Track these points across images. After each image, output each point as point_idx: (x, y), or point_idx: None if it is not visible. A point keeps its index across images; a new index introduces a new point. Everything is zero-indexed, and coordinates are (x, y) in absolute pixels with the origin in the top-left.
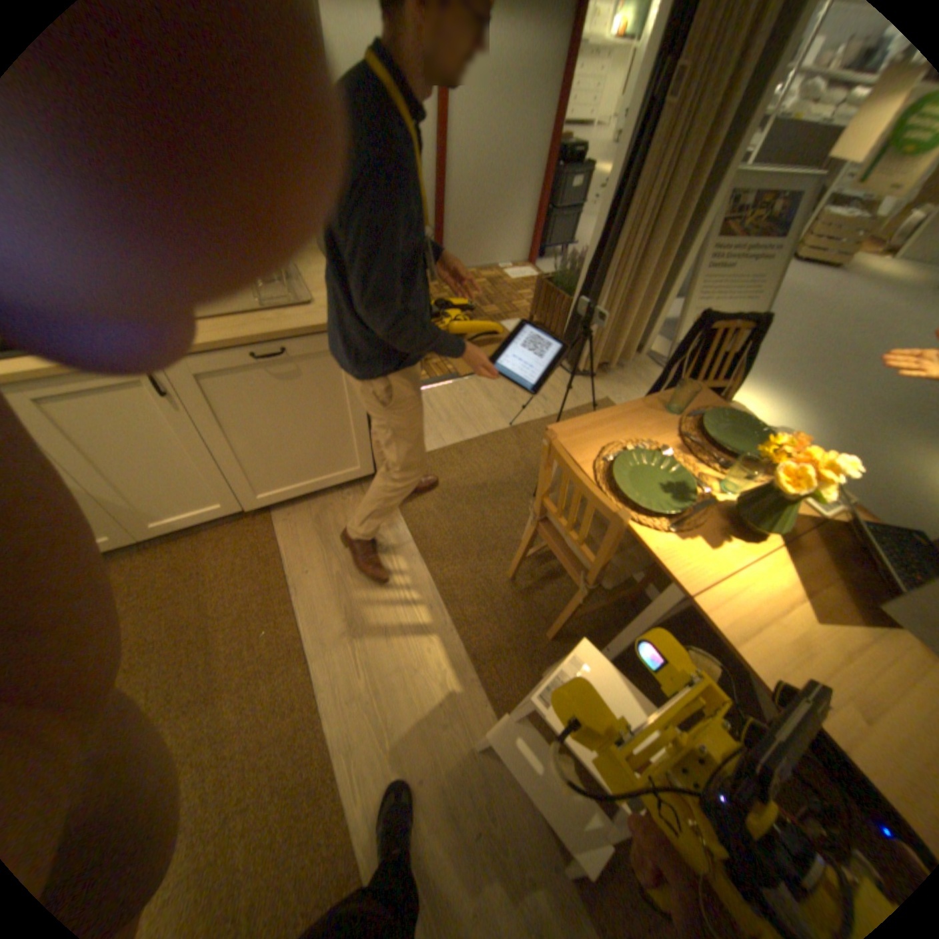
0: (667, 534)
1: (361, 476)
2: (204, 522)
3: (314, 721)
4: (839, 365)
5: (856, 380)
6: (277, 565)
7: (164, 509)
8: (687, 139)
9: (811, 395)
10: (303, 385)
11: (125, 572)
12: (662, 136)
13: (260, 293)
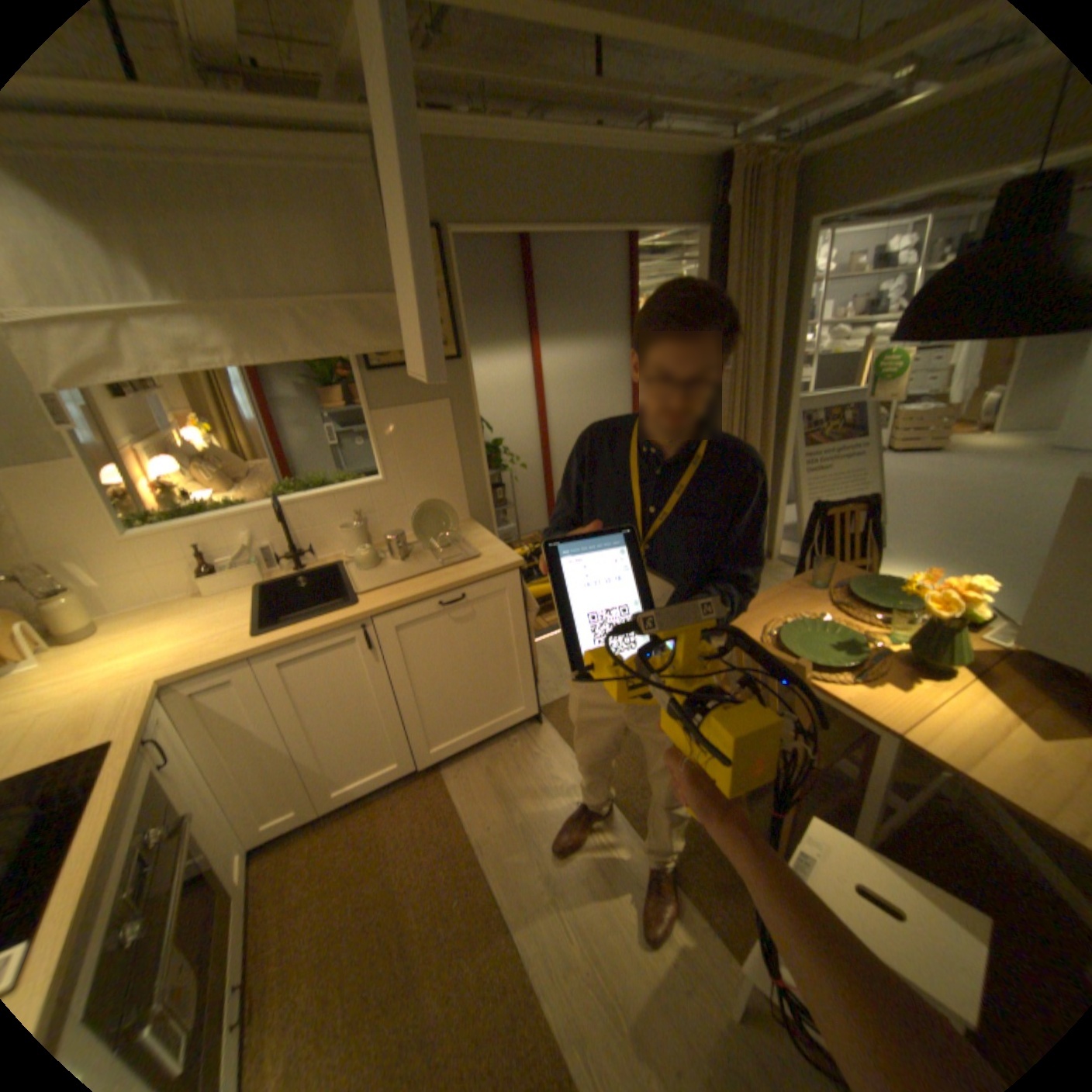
0: (855, 686)
1: (526, 717)
2: (380, 786)
3: (533, 1003)
4: (985, 533)
5: (1011, 543)
6: (457, 825)
7: (348, 772)
8: (748, 388)
9: (968, 566)
10: (477, 625)
11: (303, 855)
12: (728, 390)
13: (438, 556)
